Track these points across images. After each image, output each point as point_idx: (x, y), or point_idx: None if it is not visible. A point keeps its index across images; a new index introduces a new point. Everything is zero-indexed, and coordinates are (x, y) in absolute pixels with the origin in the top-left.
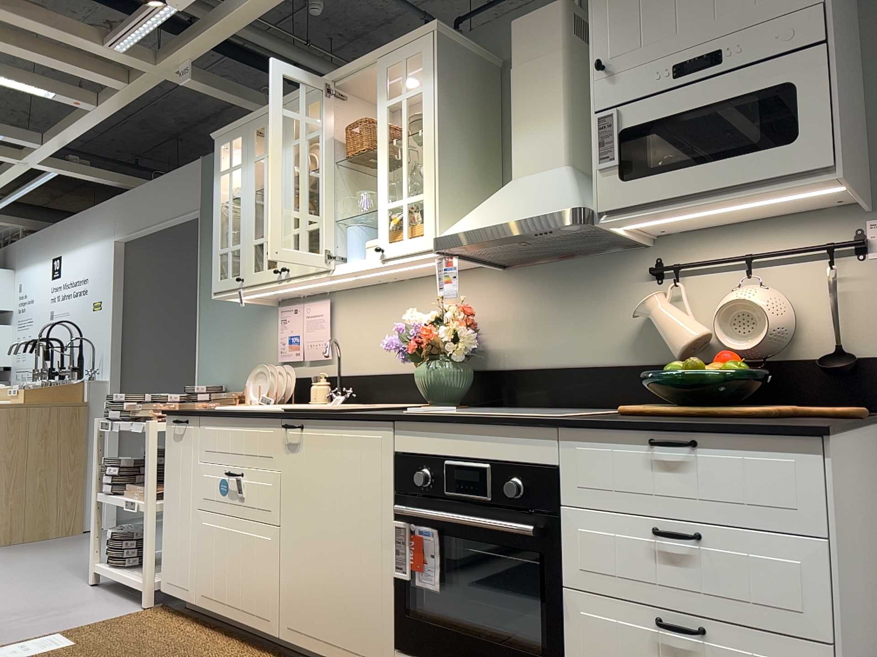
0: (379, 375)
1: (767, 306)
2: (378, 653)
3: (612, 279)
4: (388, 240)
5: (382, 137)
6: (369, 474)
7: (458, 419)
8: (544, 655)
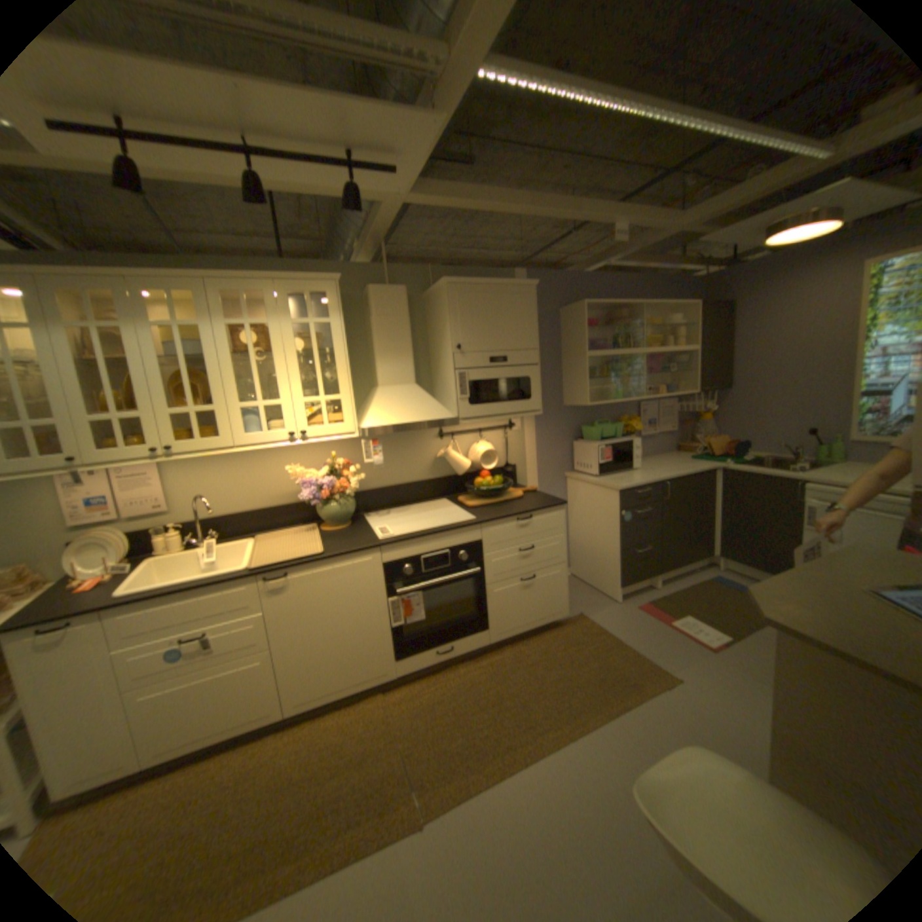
0: (240, 513)
1: (495, 451)
2: (384, 670)
3: (419, 438)
4: (310, 426)
5: (292, 347)
6: (365, 581)
7: (431, 533)
8: (479, 615)
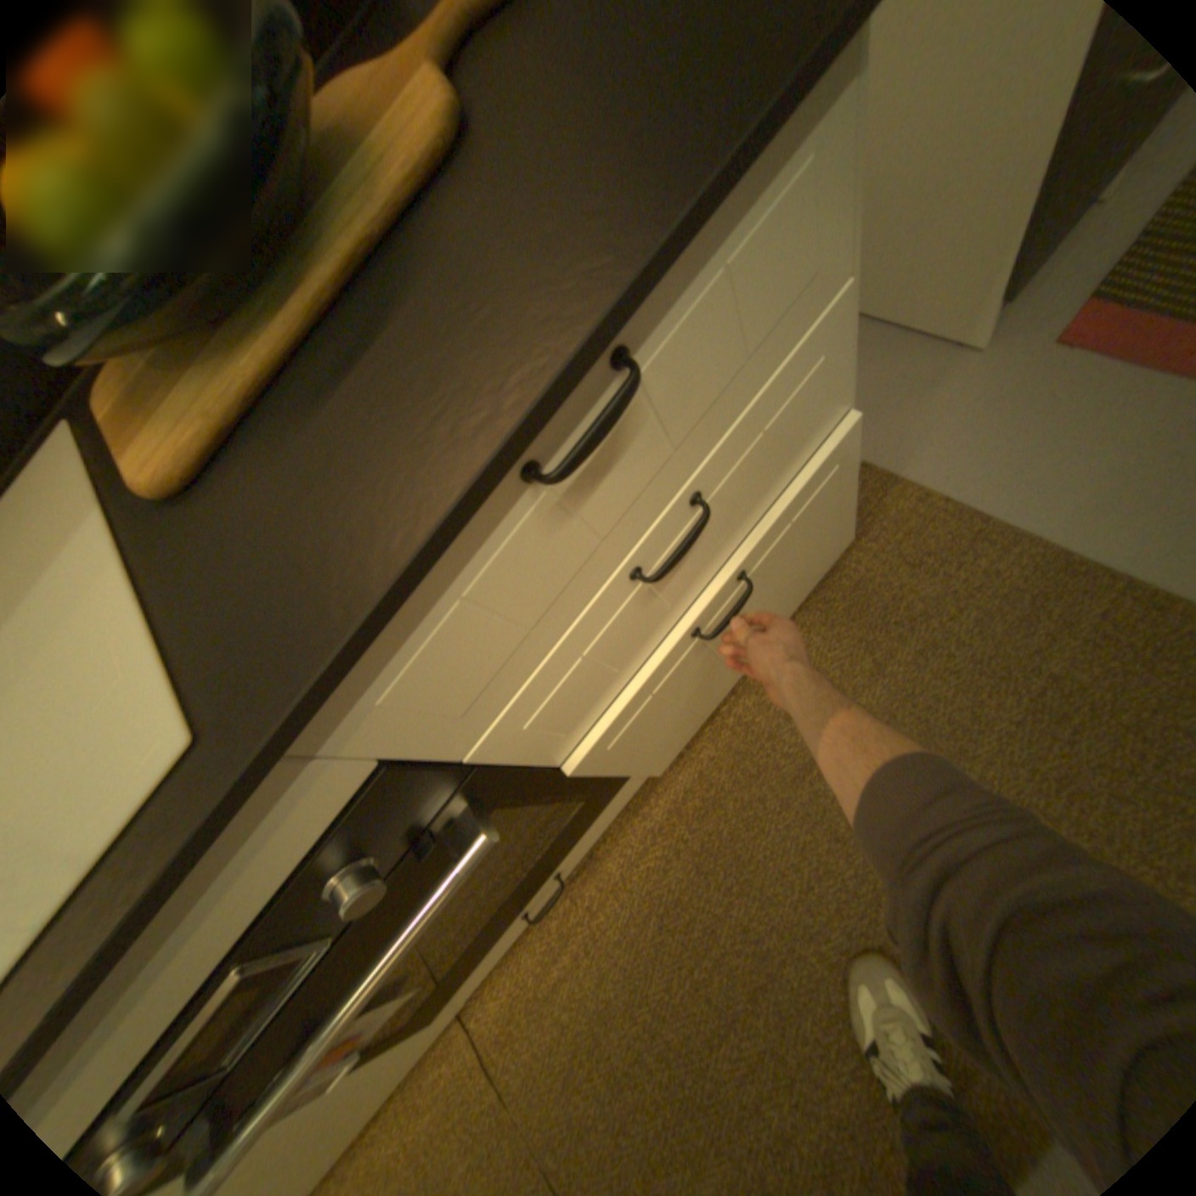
0: None
1: None
2: (415, 1050)
3: None
4: None
5: None
6: None
7: None
8: (584, 798)
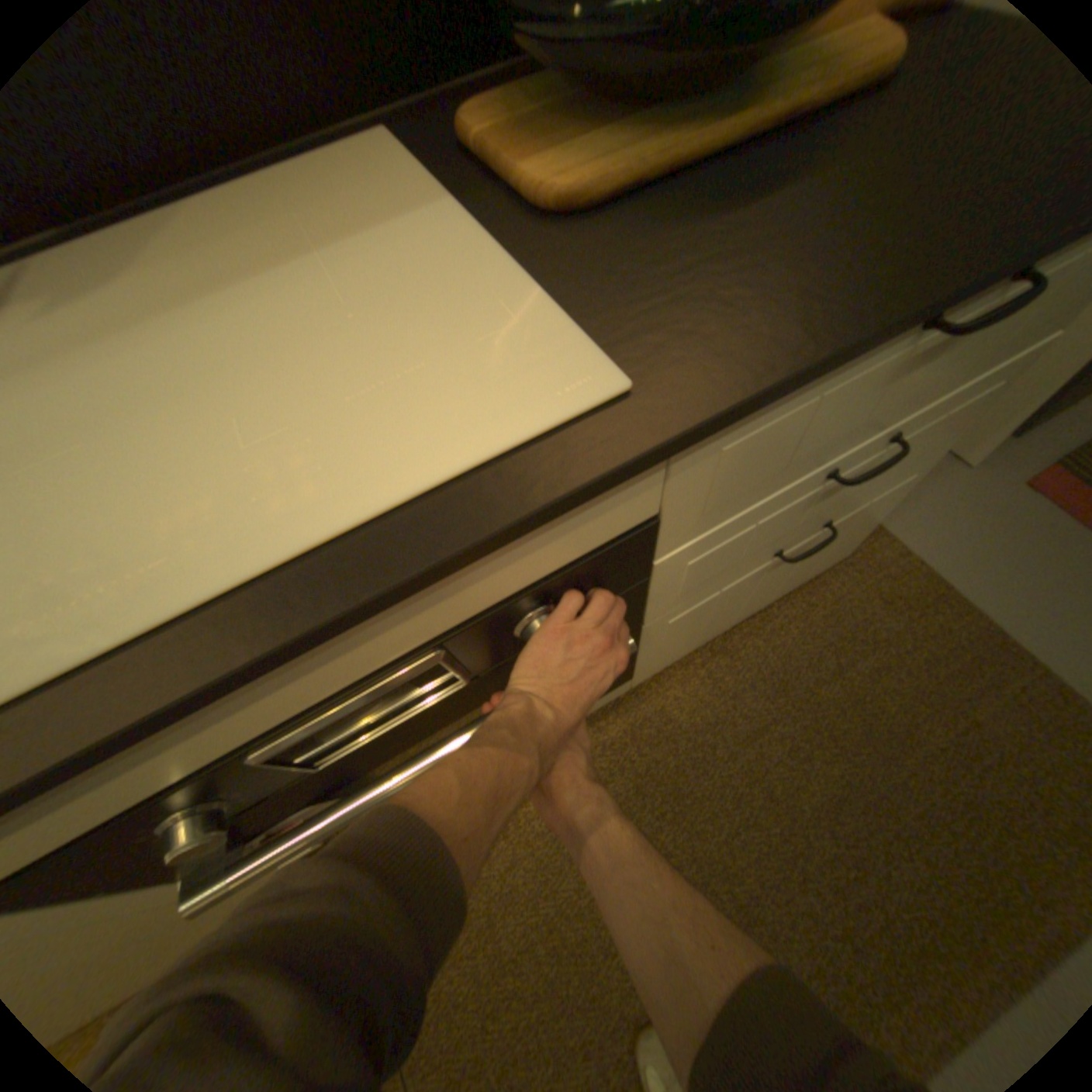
0: None
1: None
2: None
3: None
4: None
5: None
6: None
7: (206, 693)
8: None
